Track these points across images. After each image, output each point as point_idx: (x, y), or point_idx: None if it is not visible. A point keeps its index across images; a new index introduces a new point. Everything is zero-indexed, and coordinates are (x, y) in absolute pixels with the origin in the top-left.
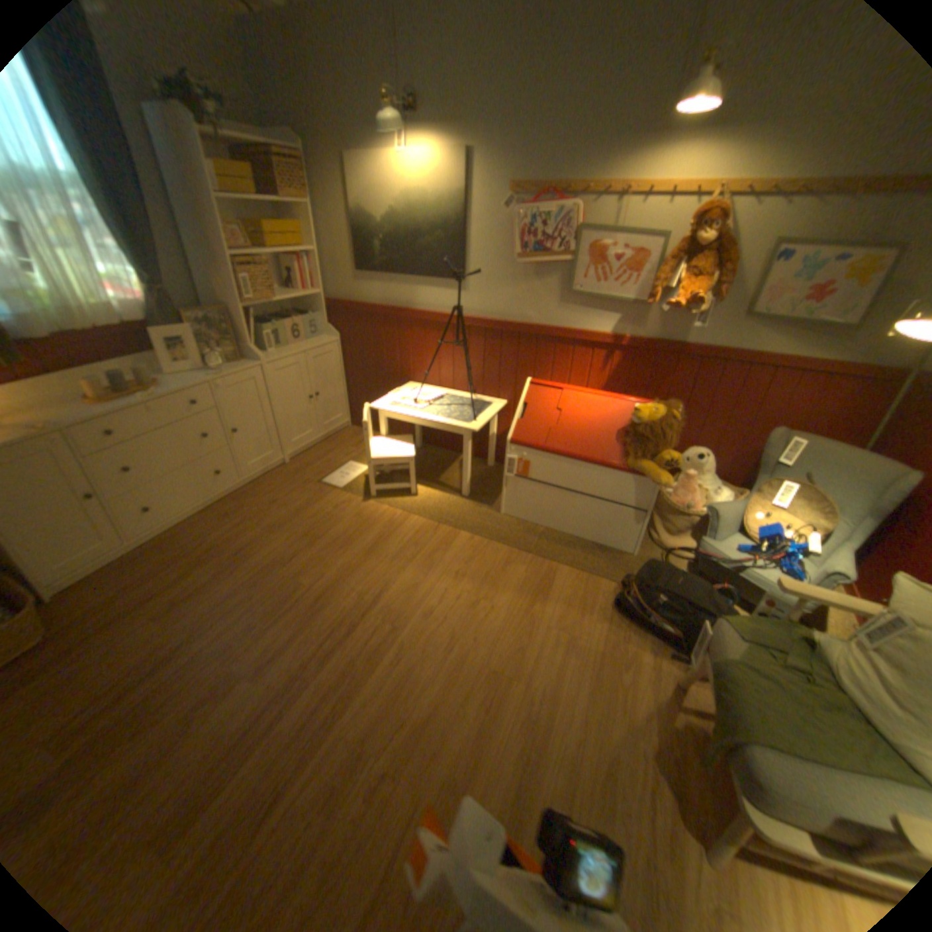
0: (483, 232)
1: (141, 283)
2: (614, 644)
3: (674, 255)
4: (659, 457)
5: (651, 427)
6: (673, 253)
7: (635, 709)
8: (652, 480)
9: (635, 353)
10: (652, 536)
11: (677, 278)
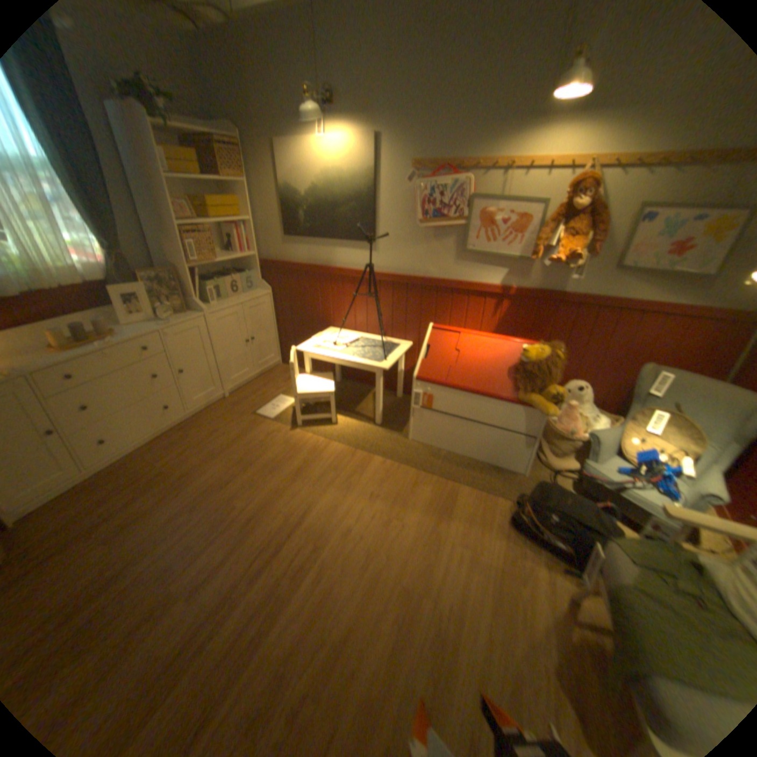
0: (390, 201)
1: (101, 248)
2: (512, 559)
3: (553, 218)
4: (546, 390)
5: (538, 364)
6: (552, 216)
7: (534, 623)
8: (541, 411)
9: (521, 300)
10: (540, 458)
11: (556, 237)
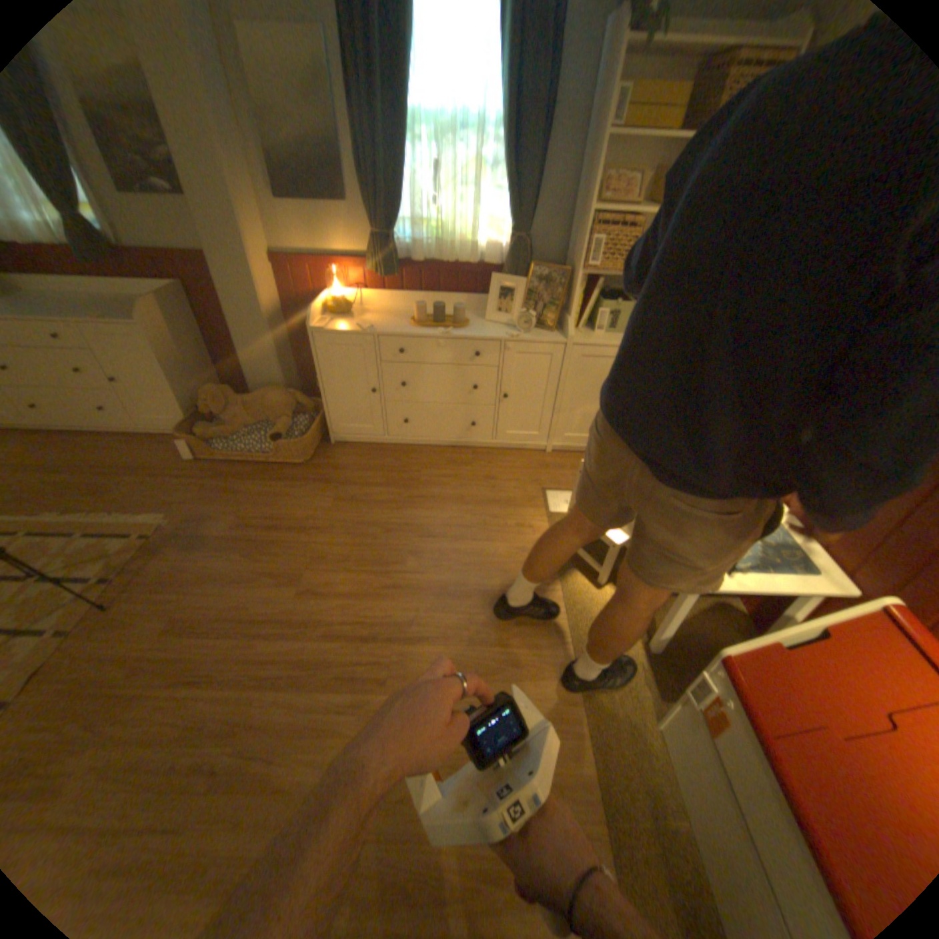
0: None
1: (511, 228)
2: None
3: None
4: None
5: None
6: None
7: None
8: None
9: None
10: None
11: None
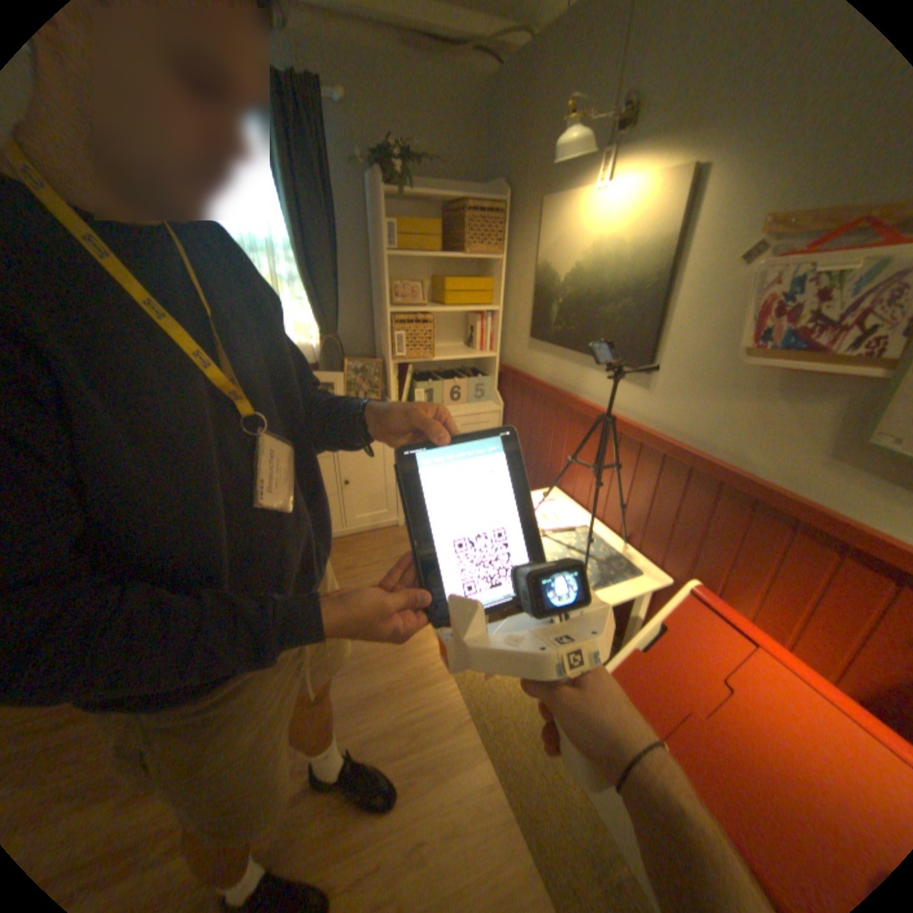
0: (699, 300)
1: (319, 331)
2: None
3: None
4: None
5: None
6: None
7: None
8: None
9: None
10: None
11: None
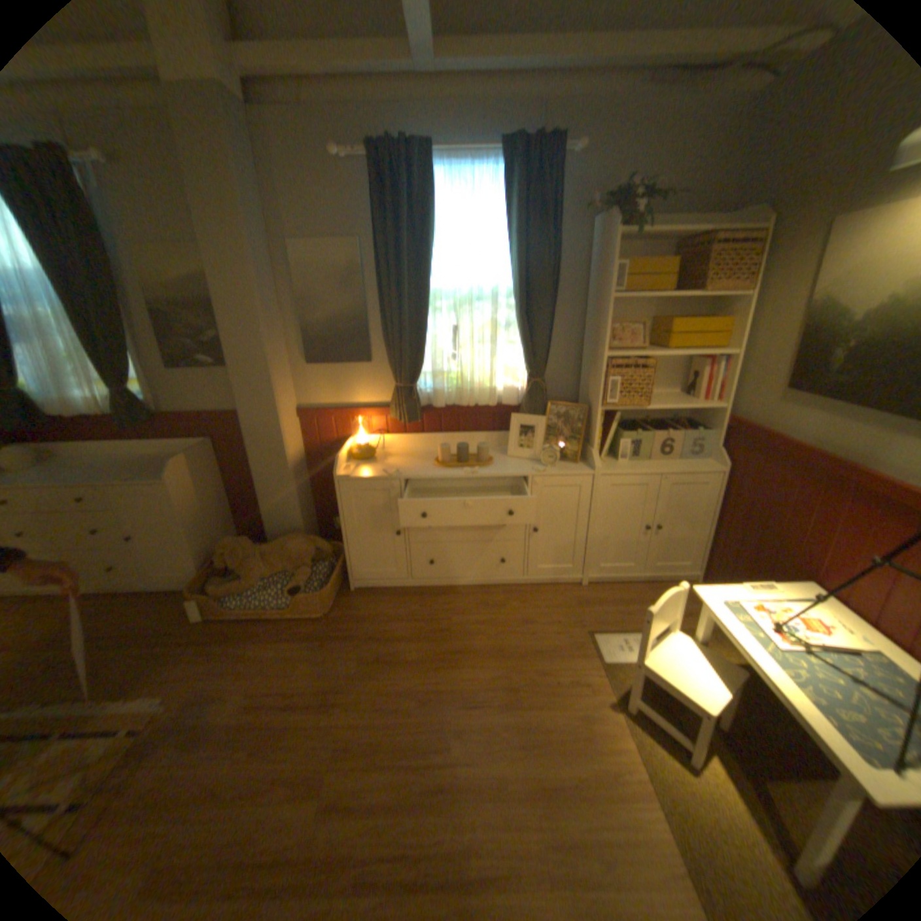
0: None
1: (526, 374)
2: None
3: None
4: None
5: None
6: None
7: None
8: None
9: None
10: None
11: None
